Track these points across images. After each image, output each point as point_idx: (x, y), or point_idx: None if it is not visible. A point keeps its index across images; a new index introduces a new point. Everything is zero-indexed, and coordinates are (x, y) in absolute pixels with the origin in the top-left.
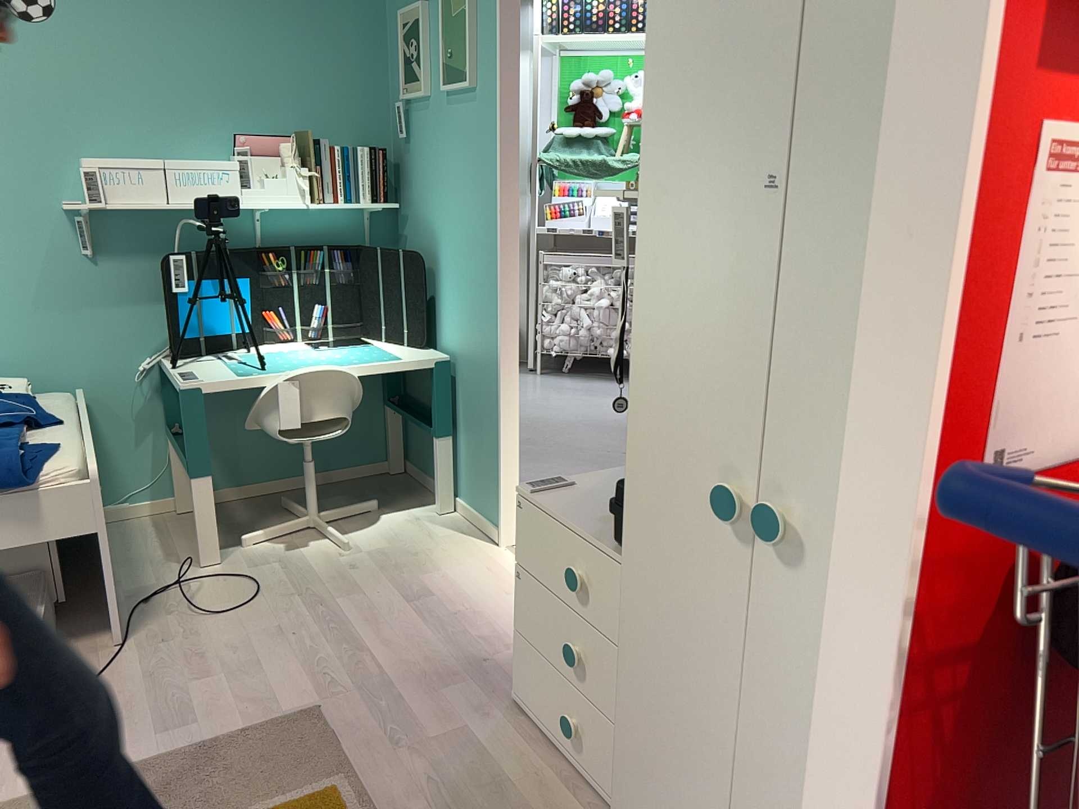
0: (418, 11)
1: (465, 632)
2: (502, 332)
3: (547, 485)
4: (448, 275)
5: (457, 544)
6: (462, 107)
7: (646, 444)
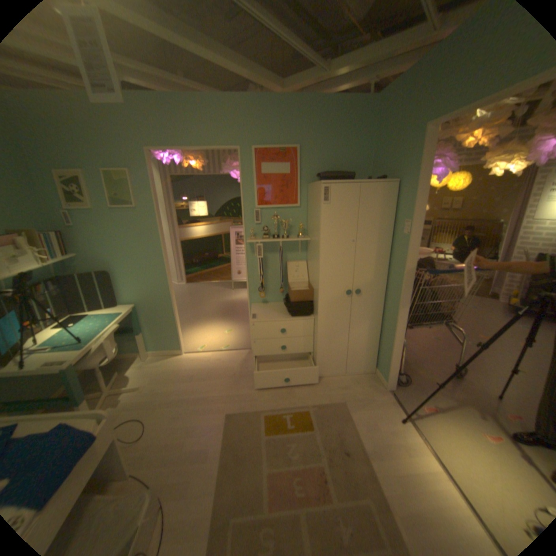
0: (77, 173)
1: (218, 375)
2: (171, 288)
3: (255, 317)
4: (123, 277)
5: (169, 363)
6: (125, 214)
7: (323, 291)
